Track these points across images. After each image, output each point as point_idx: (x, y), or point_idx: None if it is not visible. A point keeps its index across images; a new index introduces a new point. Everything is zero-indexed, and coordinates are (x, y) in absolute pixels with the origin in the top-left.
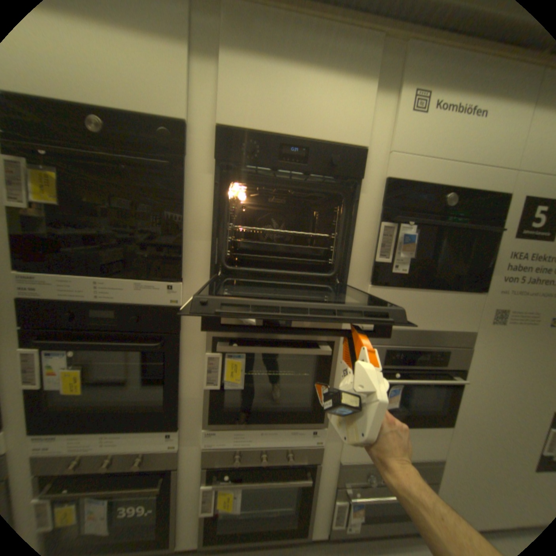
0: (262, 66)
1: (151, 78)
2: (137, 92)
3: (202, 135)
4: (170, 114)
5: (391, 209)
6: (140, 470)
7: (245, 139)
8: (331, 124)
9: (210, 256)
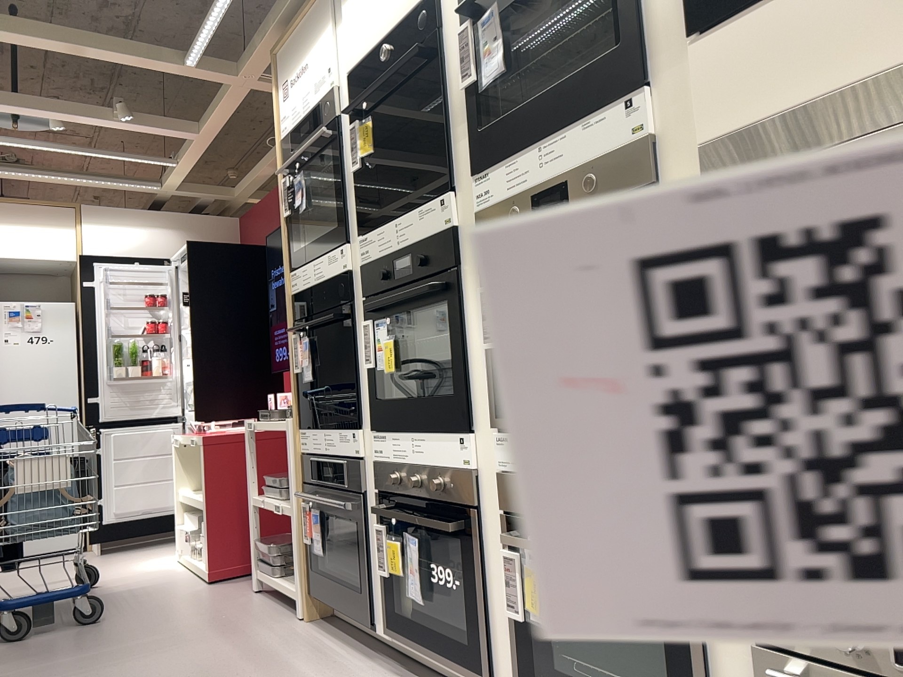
0: None
1: None
2: None
3: None
4: None
5: None
6: (444, 499)
7: None
8: None
9: (471, 138)
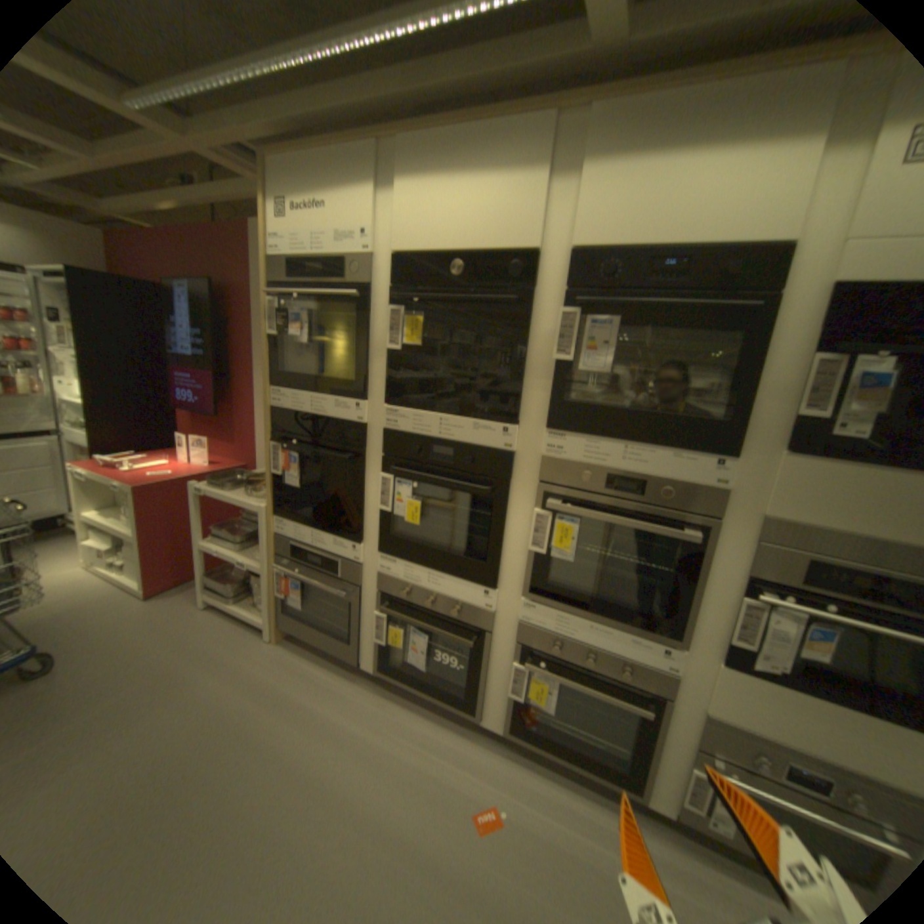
0: (633, 167)
1: (508, 214)
2: (495, 231)
3: (554, 262)
4: (523, 247)
5: (837, 332)
6: (458, 620)
7: (603, 260)
8: (731, 218)
9: (550, 399)
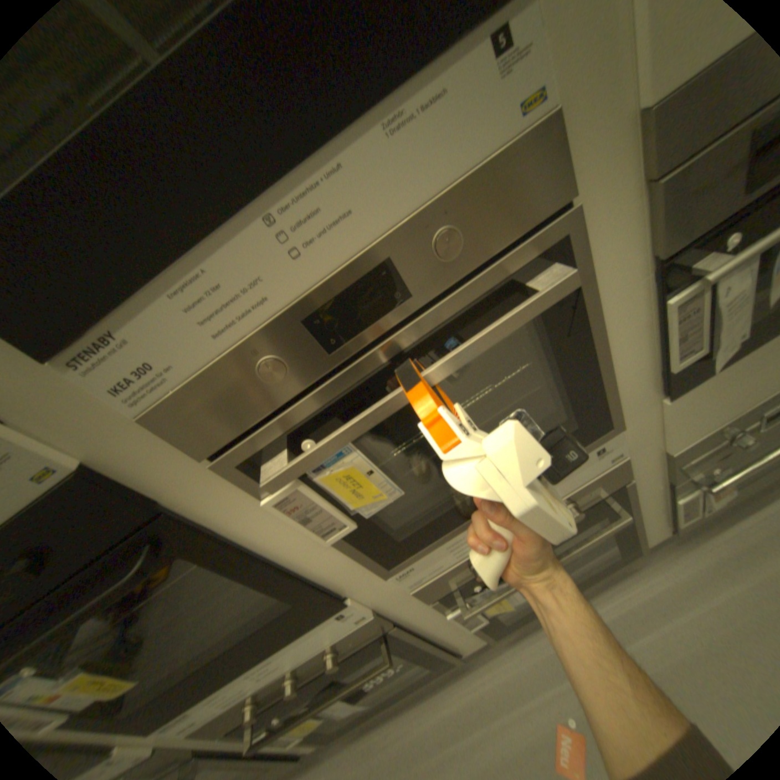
0: None
1: None
2: None
3: None
4: None
5: None
6: (340, 659)
7: None
8: None
9: None
